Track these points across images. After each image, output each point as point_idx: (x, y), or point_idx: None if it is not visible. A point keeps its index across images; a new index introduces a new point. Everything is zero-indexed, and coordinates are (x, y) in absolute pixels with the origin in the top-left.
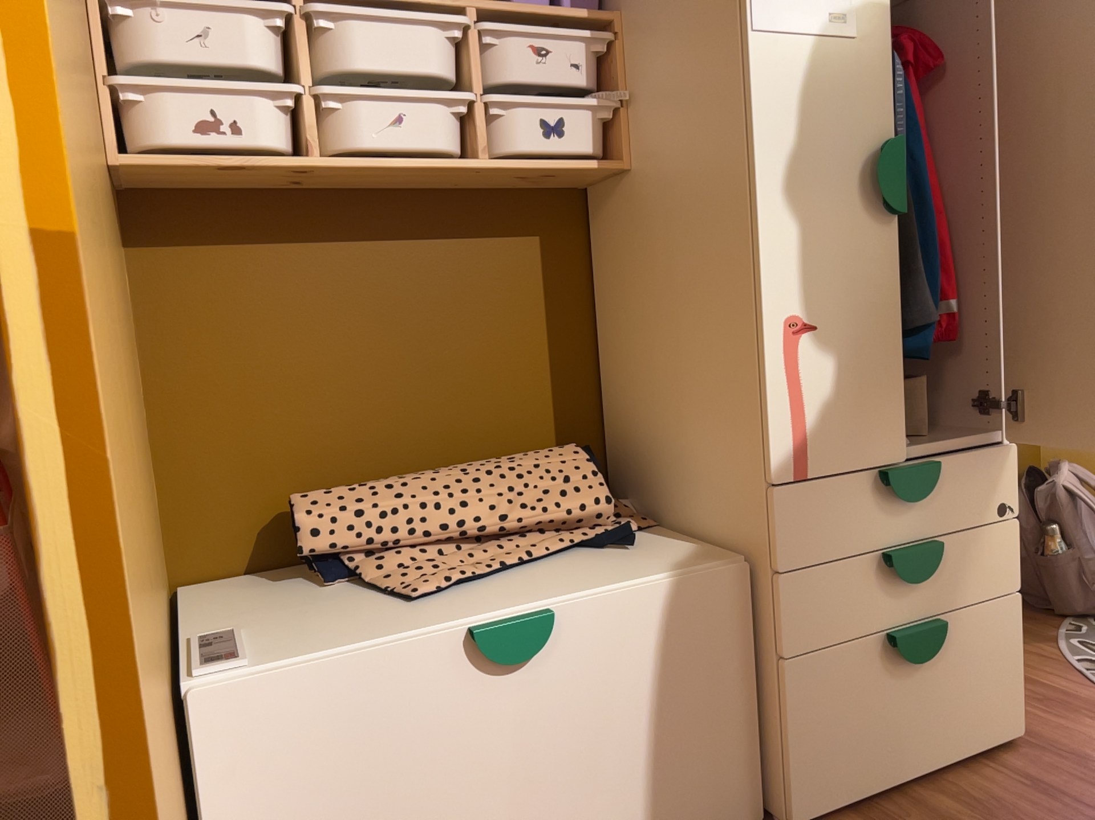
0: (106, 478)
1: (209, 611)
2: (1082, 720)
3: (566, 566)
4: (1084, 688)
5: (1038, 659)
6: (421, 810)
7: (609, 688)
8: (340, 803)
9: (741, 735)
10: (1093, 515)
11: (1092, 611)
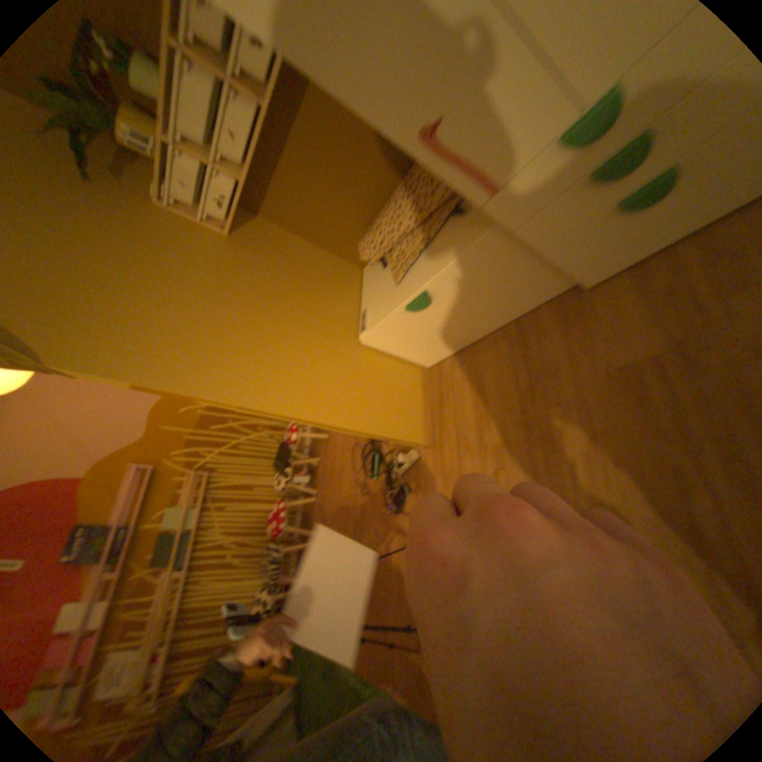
0: (283, 402)
1: (366, 289)
2: None
3: (440, 241)
4: None
5: None
6: (433, 333)
7: (467, 290)
8: (411, 340)
9: (544, 270)
10: None
11: None
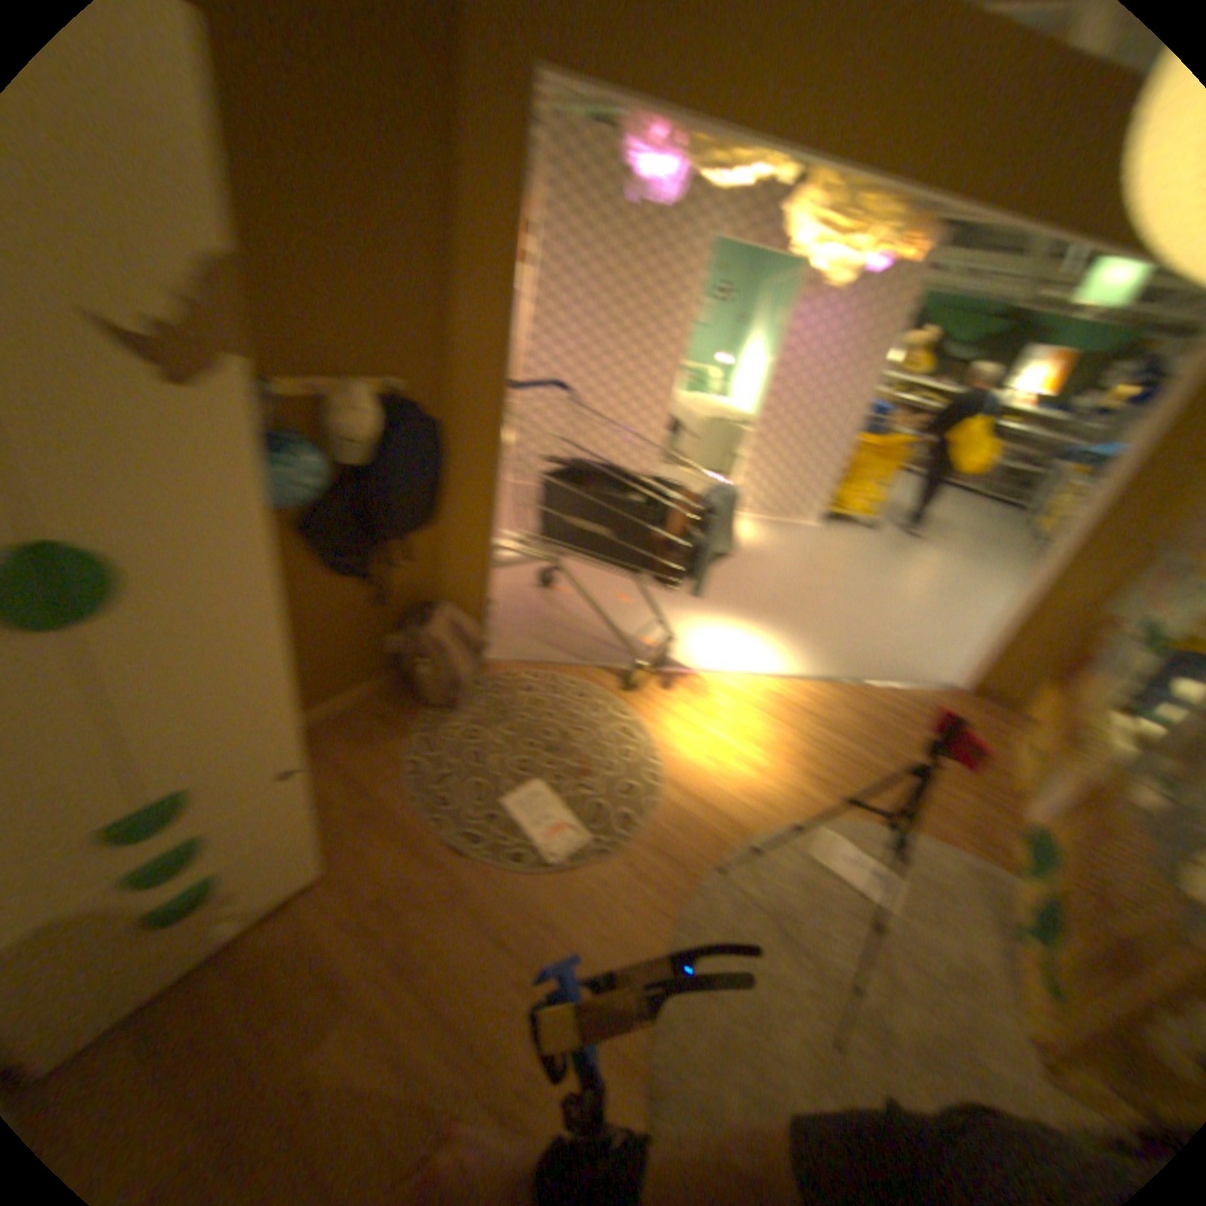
0: None
1: None
2: (376, 844)
3: None
4: (396, 803)
5: (385, 768)
6: None
7: None
8: None
9: None
10: (450, 659)
11: (444, 711)
